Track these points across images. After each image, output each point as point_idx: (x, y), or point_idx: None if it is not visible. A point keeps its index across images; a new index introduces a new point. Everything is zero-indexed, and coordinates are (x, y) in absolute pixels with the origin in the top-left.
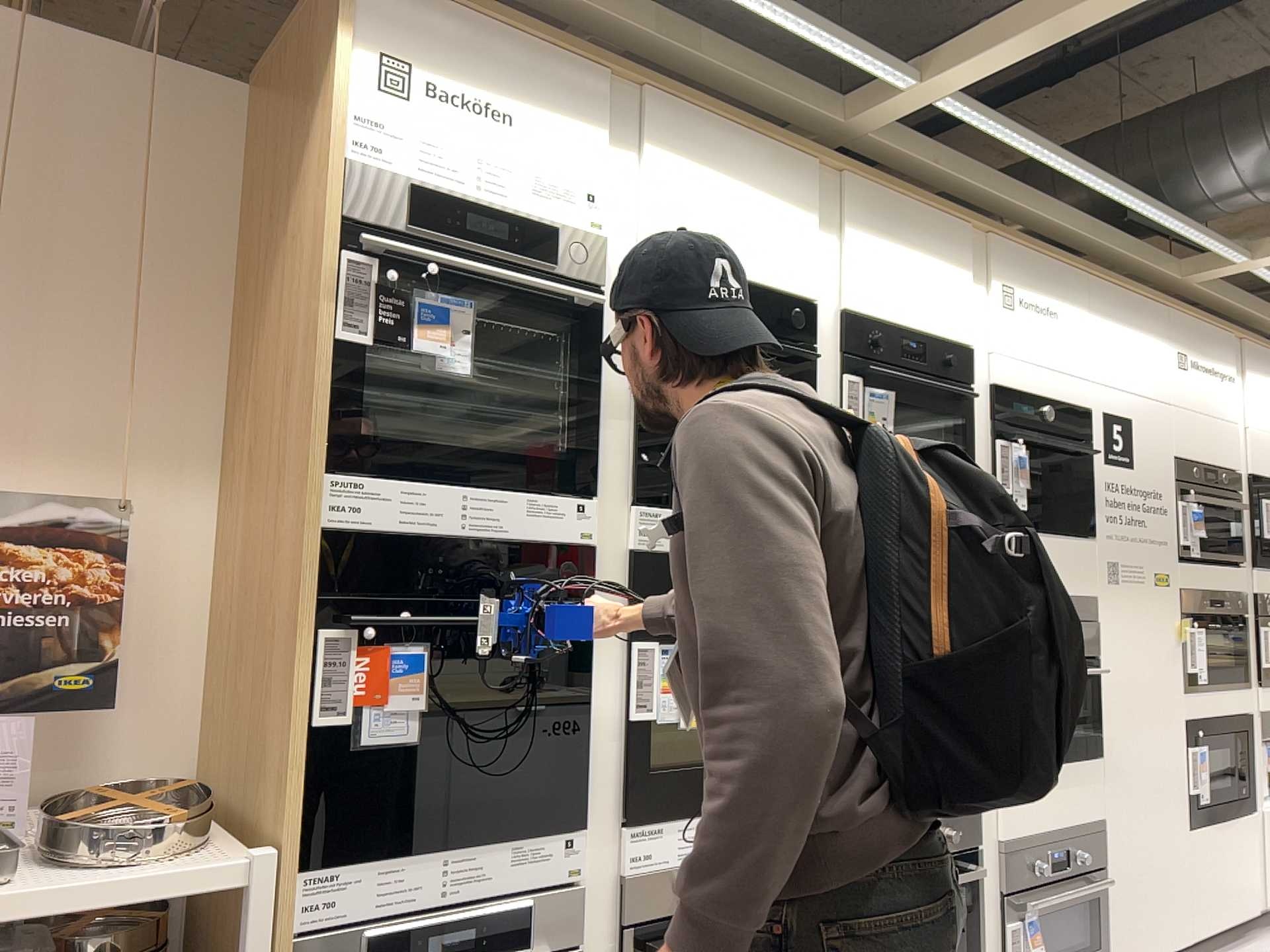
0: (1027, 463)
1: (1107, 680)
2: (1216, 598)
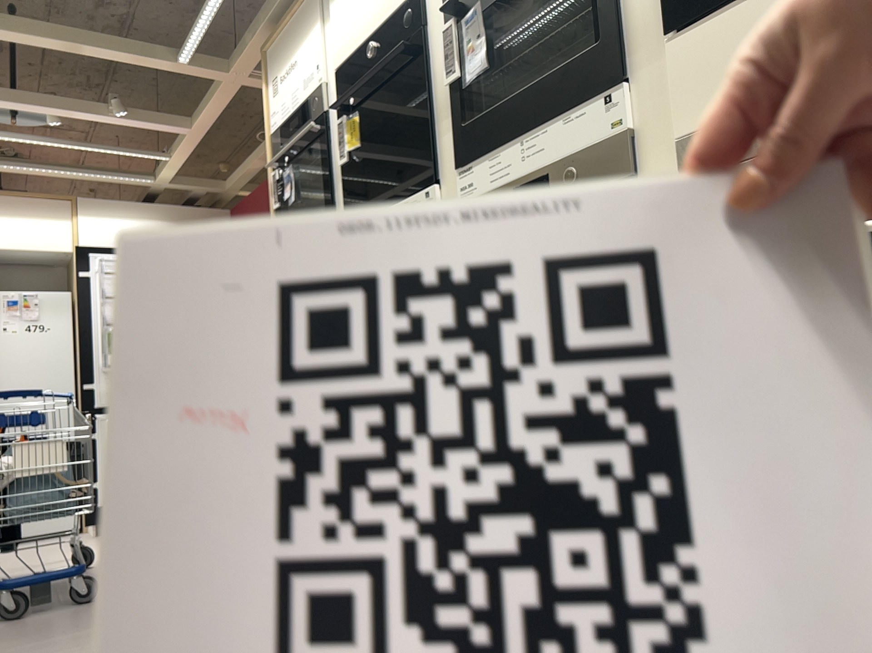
0: None
1: None
2: None
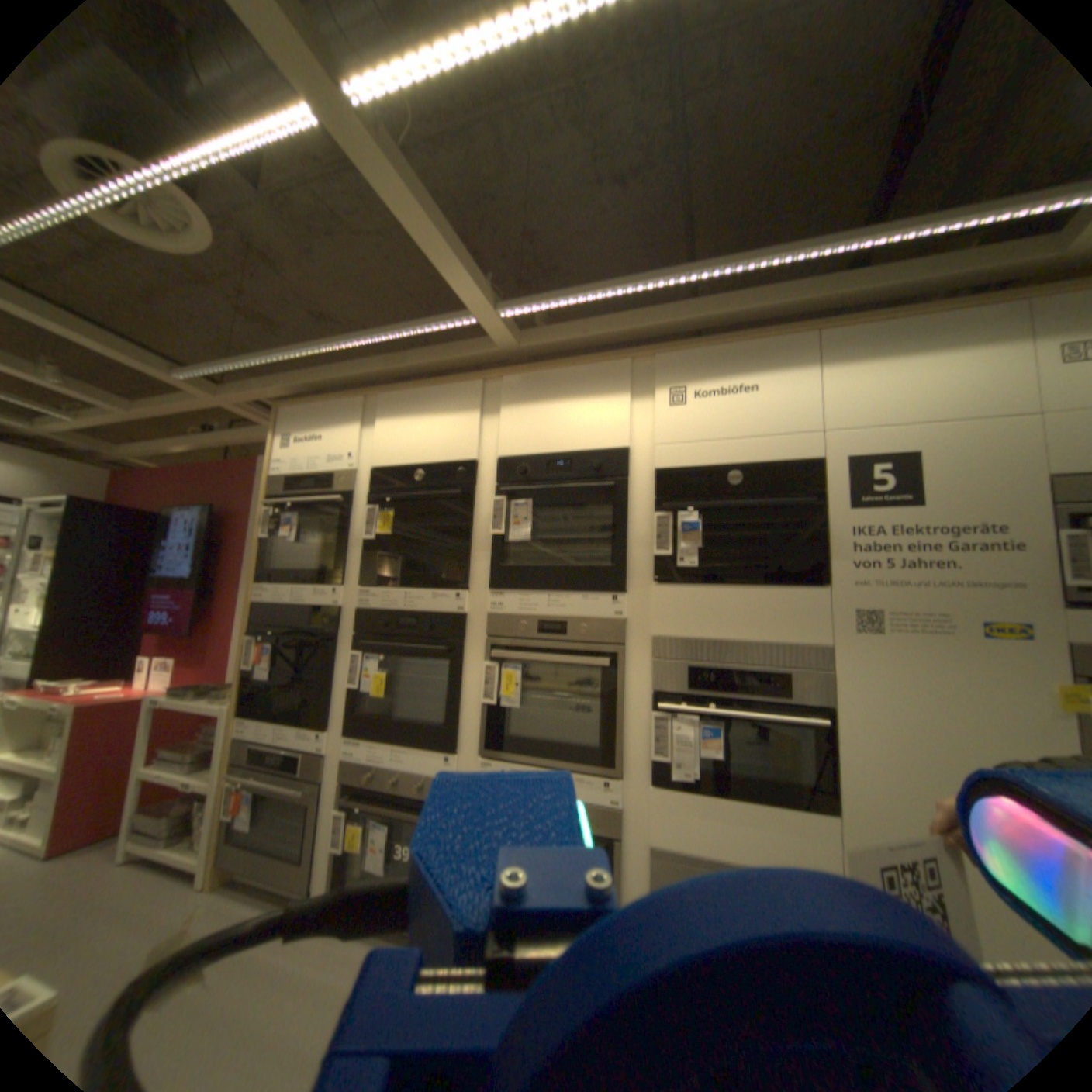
0: (699, 524)
1: (853, 734)
2: None
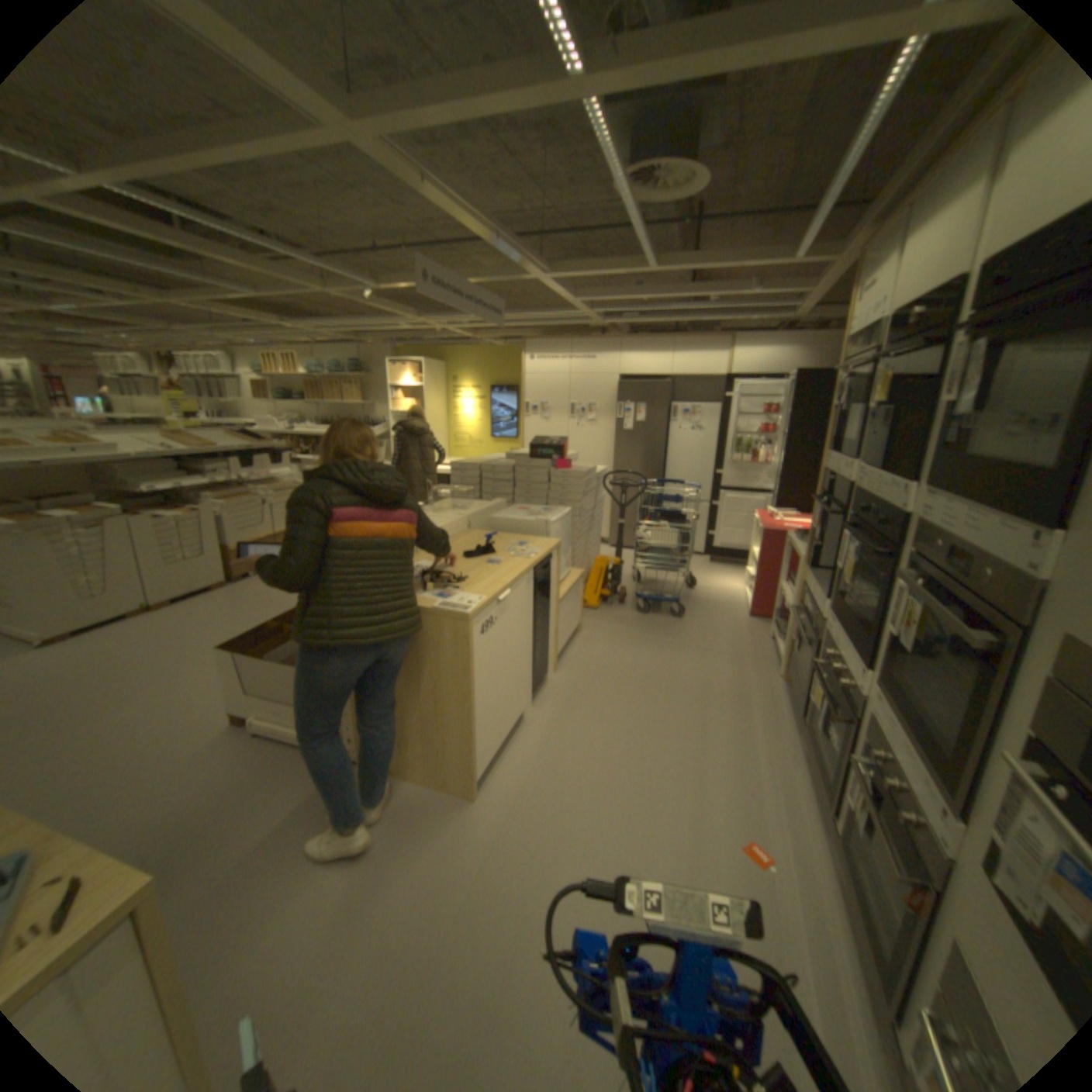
0: None
1: None
2: None
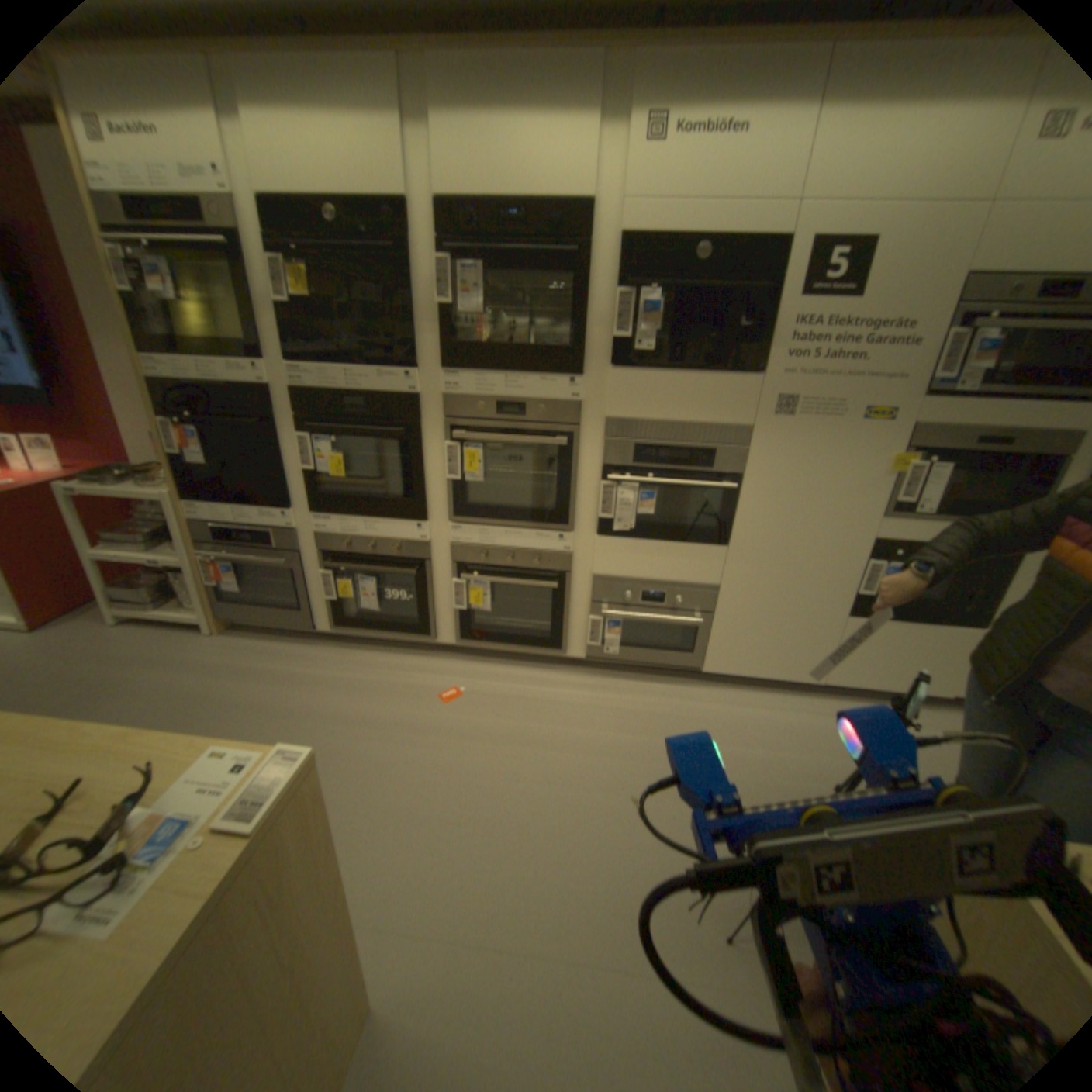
0: (660, 308)
1: (750, 495)
2: (1001, 436)
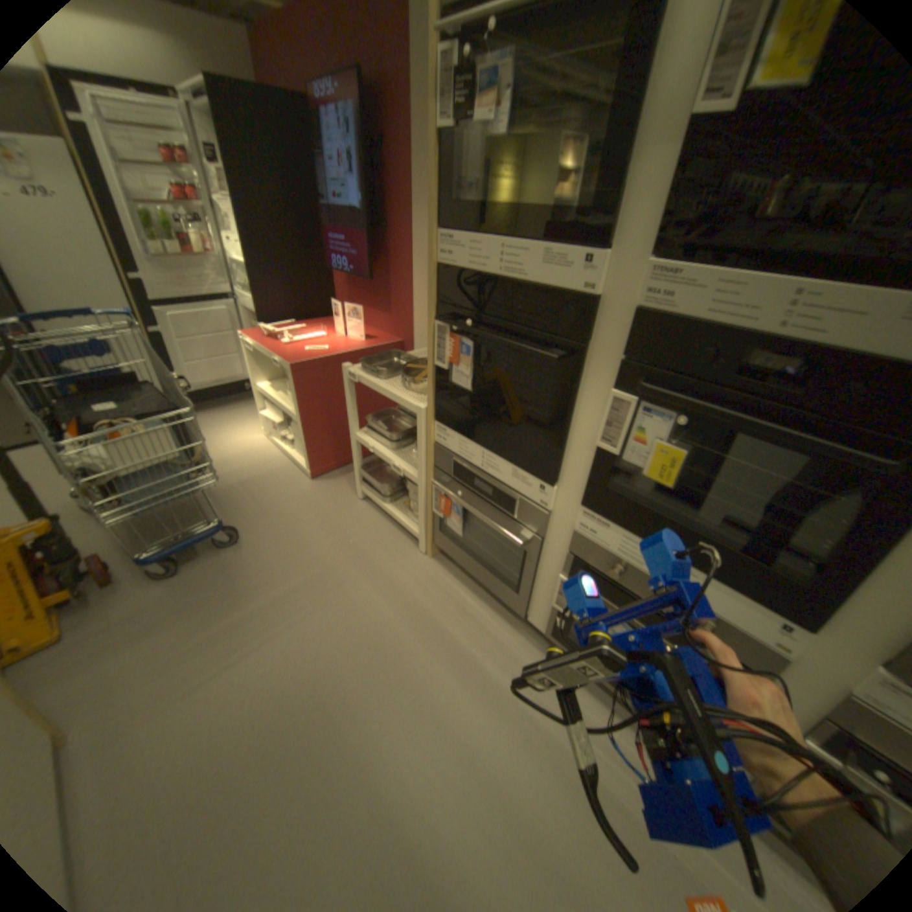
0: None
1: None
2: None
